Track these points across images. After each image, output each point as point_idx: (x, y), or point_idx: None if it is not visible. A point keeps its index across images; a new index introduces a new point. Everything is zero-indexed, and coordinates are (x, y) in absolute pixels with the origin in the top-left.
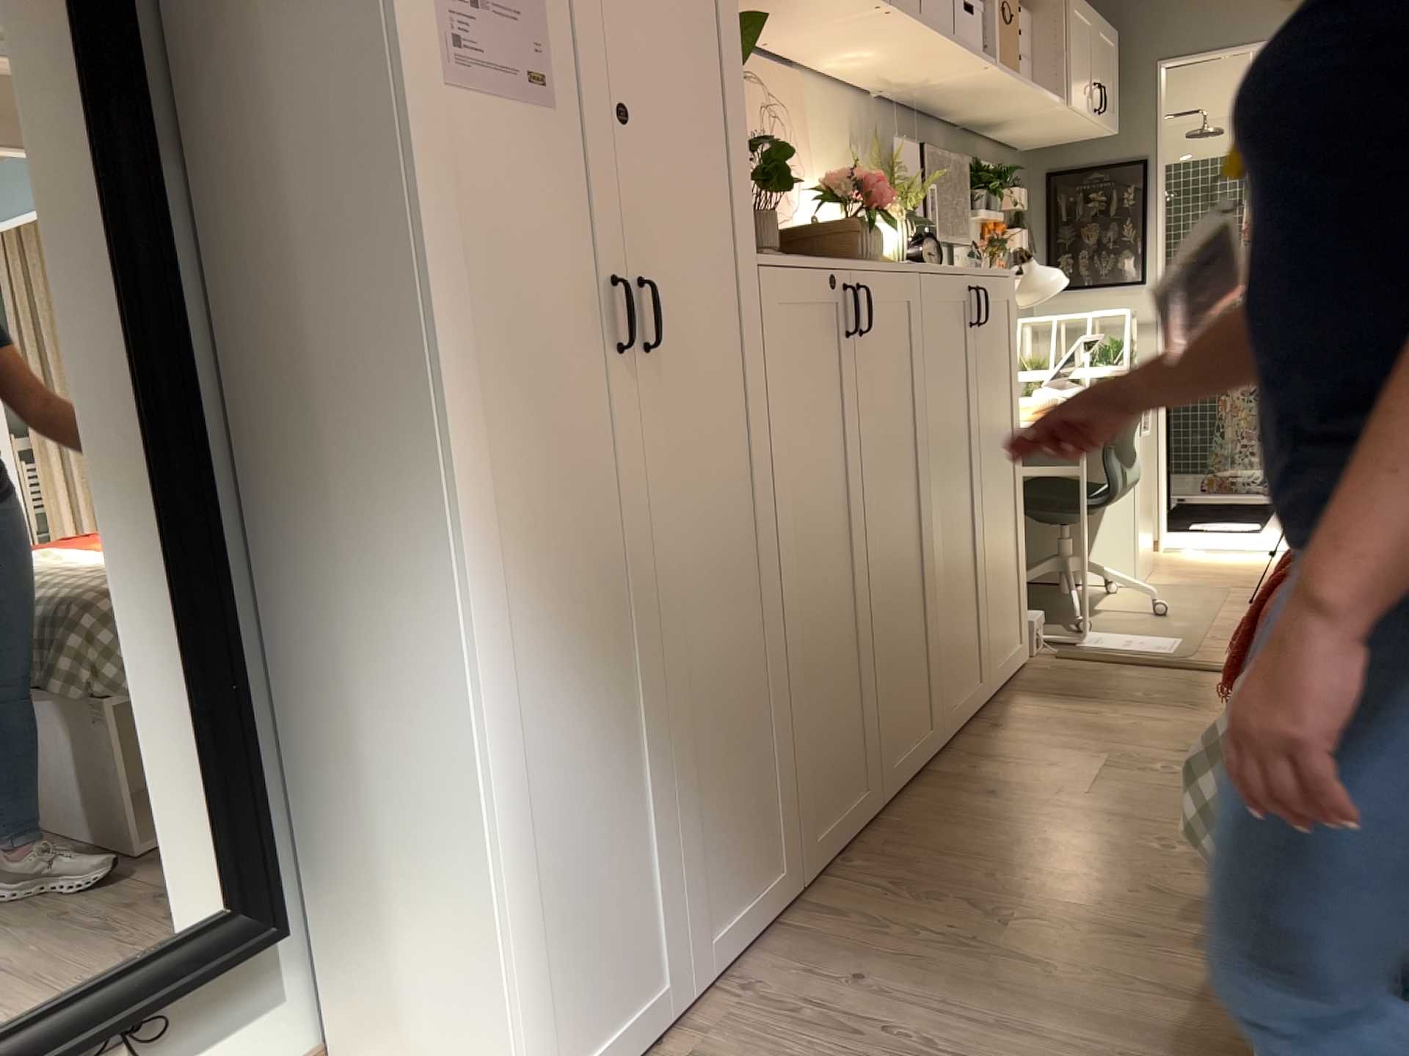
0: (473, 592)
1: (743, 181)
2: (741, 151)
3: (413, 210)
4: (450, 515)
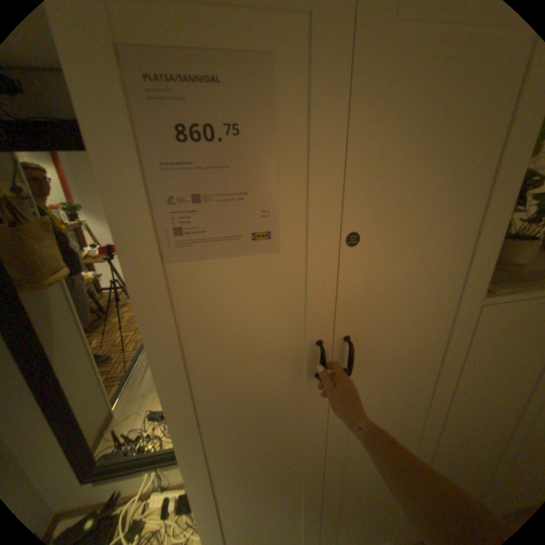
0: (194, 479)
1: (494, 251)
2: (501, 230)
3: (145, 340)
4: (178, 457)
